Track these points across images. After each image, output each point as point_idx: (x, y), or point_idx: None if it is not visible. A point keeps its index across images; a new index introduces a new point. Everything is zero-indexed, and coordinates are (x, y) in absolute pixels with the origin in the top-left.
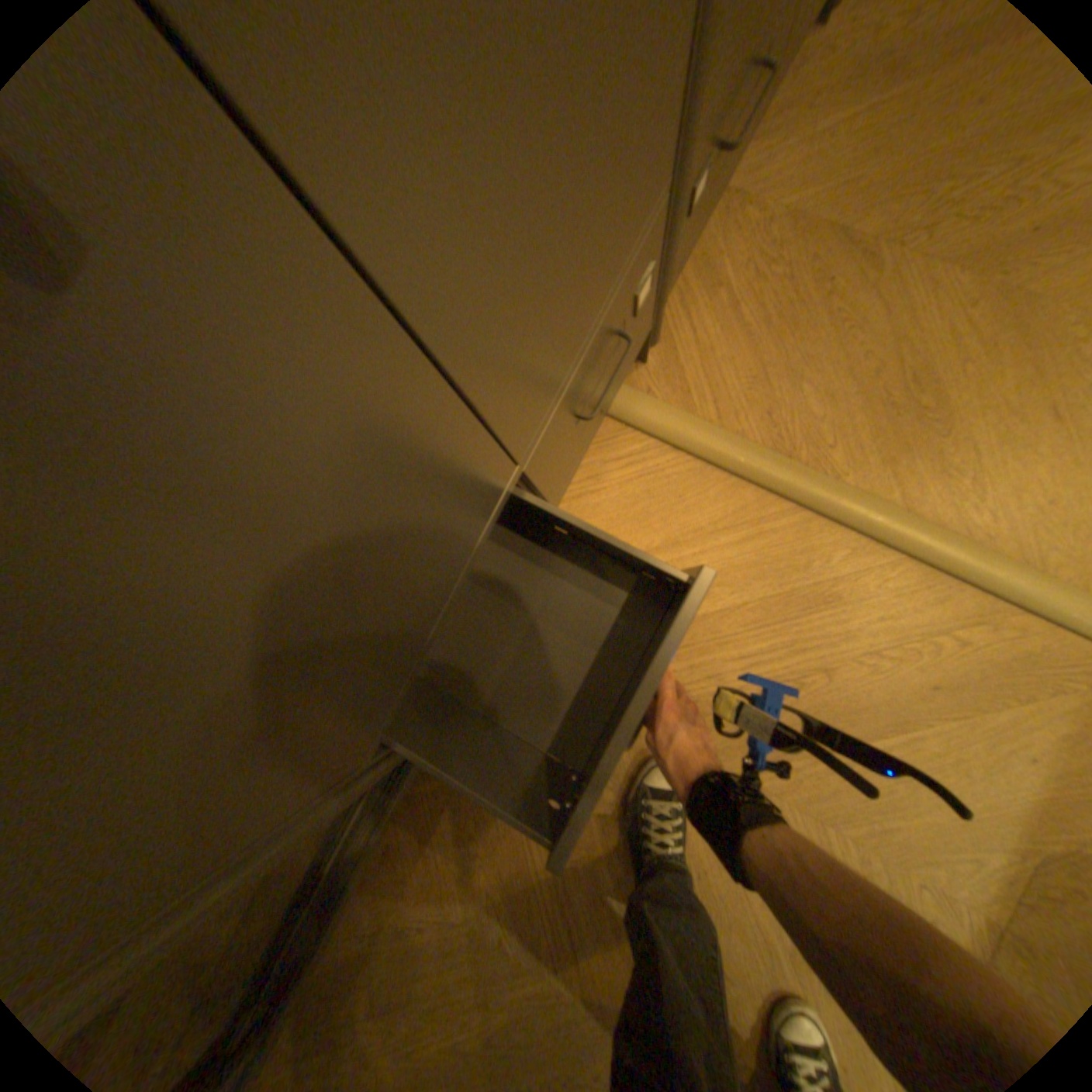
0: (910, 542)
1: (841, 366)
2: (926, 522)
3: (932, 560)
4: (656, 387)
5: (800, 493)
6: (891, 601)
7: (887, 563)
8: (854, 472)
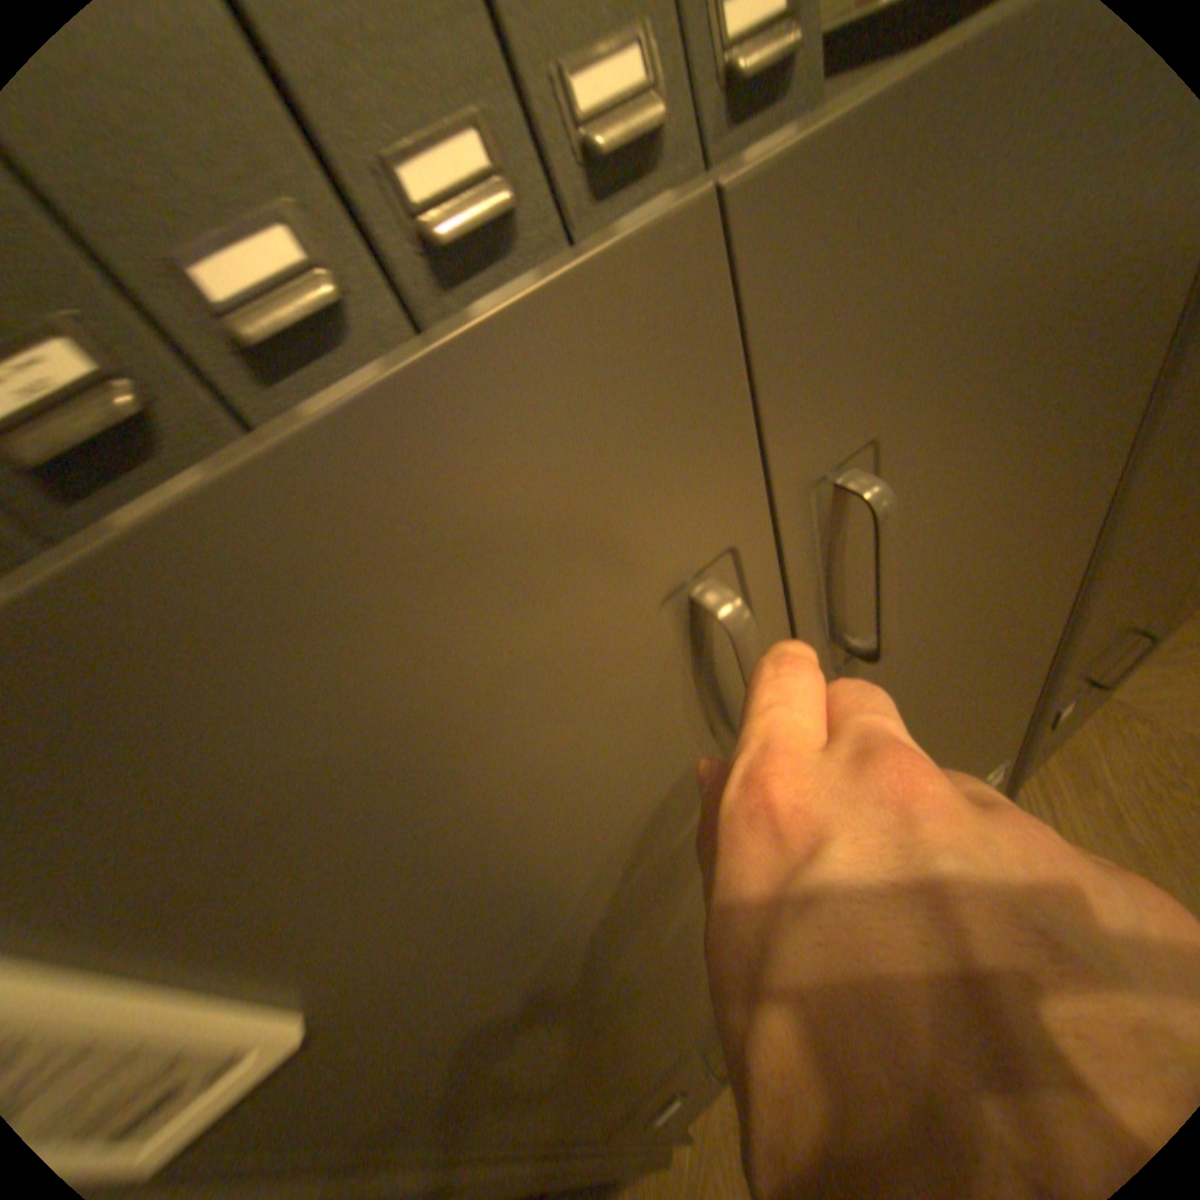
0: None
1: None
2: None
3: None
4: None
5: None
6: None
7: None
8: None
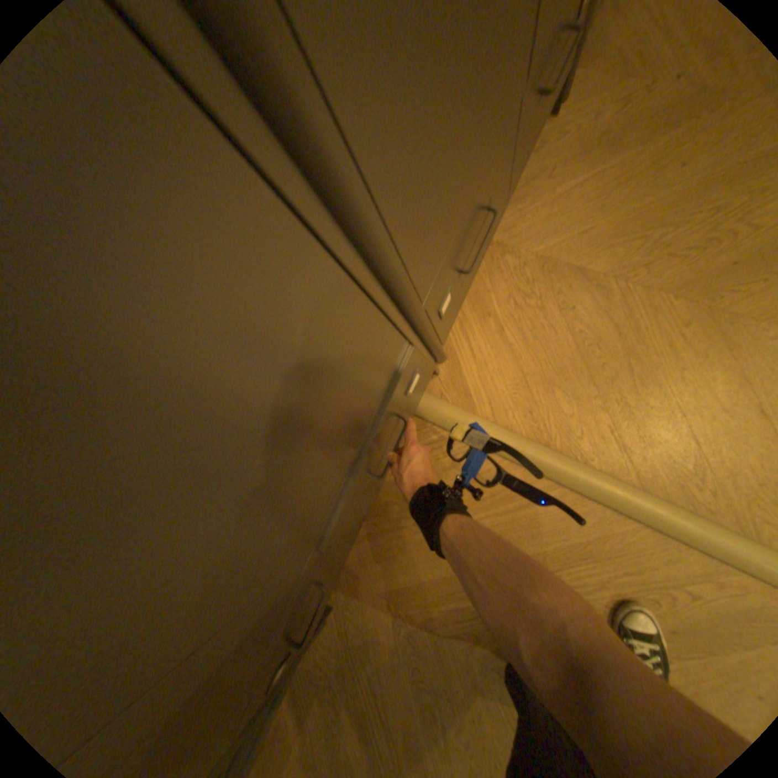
0: (644, 517)
1: (583, 376)
2: (657, 501)
3: (663, 532)
4: (446, 393)
5: (556, 477)
6: (633, 562)
7: (627, 531)
8: (598, 459)
